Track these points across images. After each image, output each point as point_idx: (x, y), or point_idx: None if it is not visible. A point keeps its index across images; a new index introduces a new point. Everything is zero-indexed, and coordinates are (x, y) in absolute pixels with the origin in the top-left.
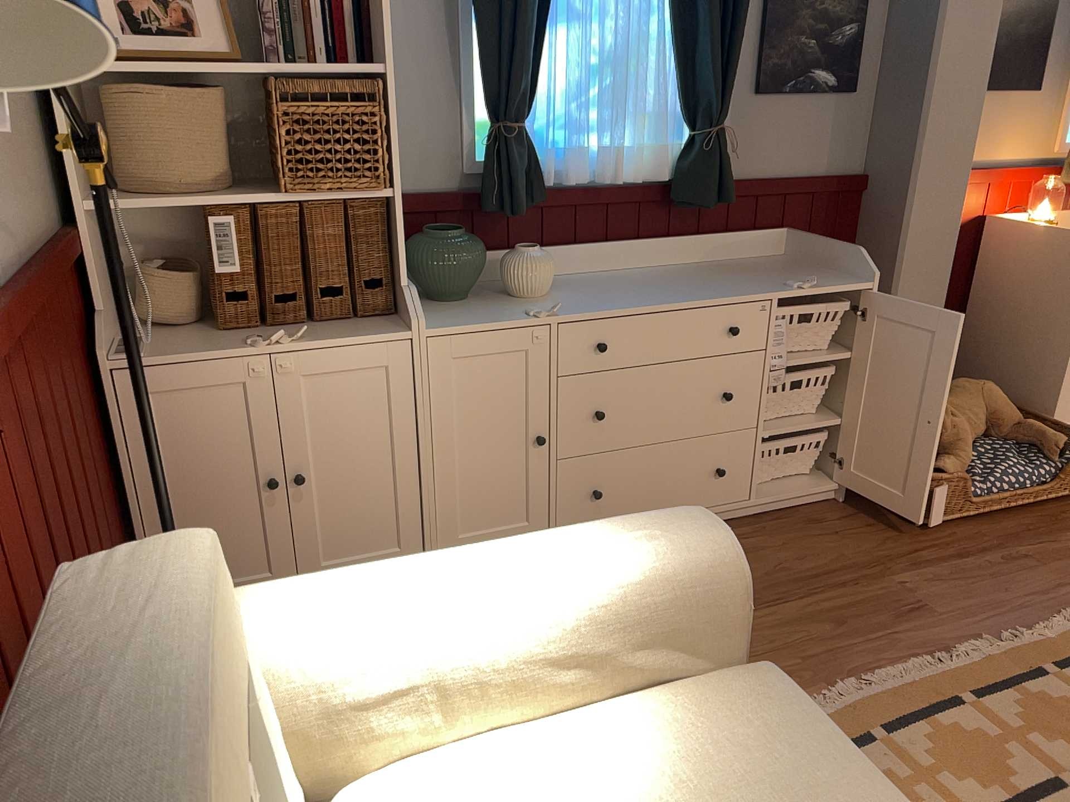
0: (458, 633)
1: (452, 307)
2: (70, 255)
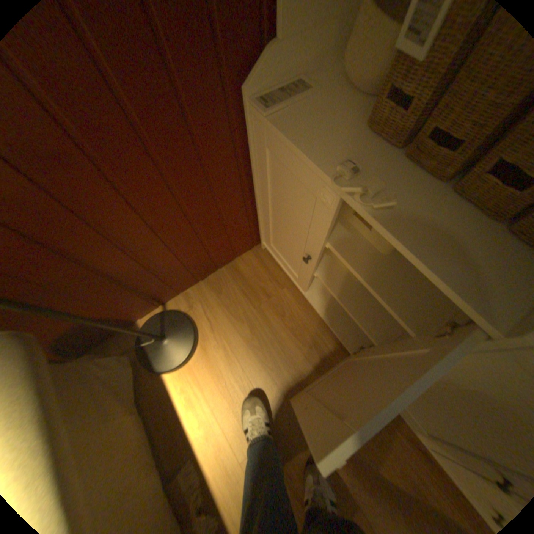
0: None
1: None
2: None
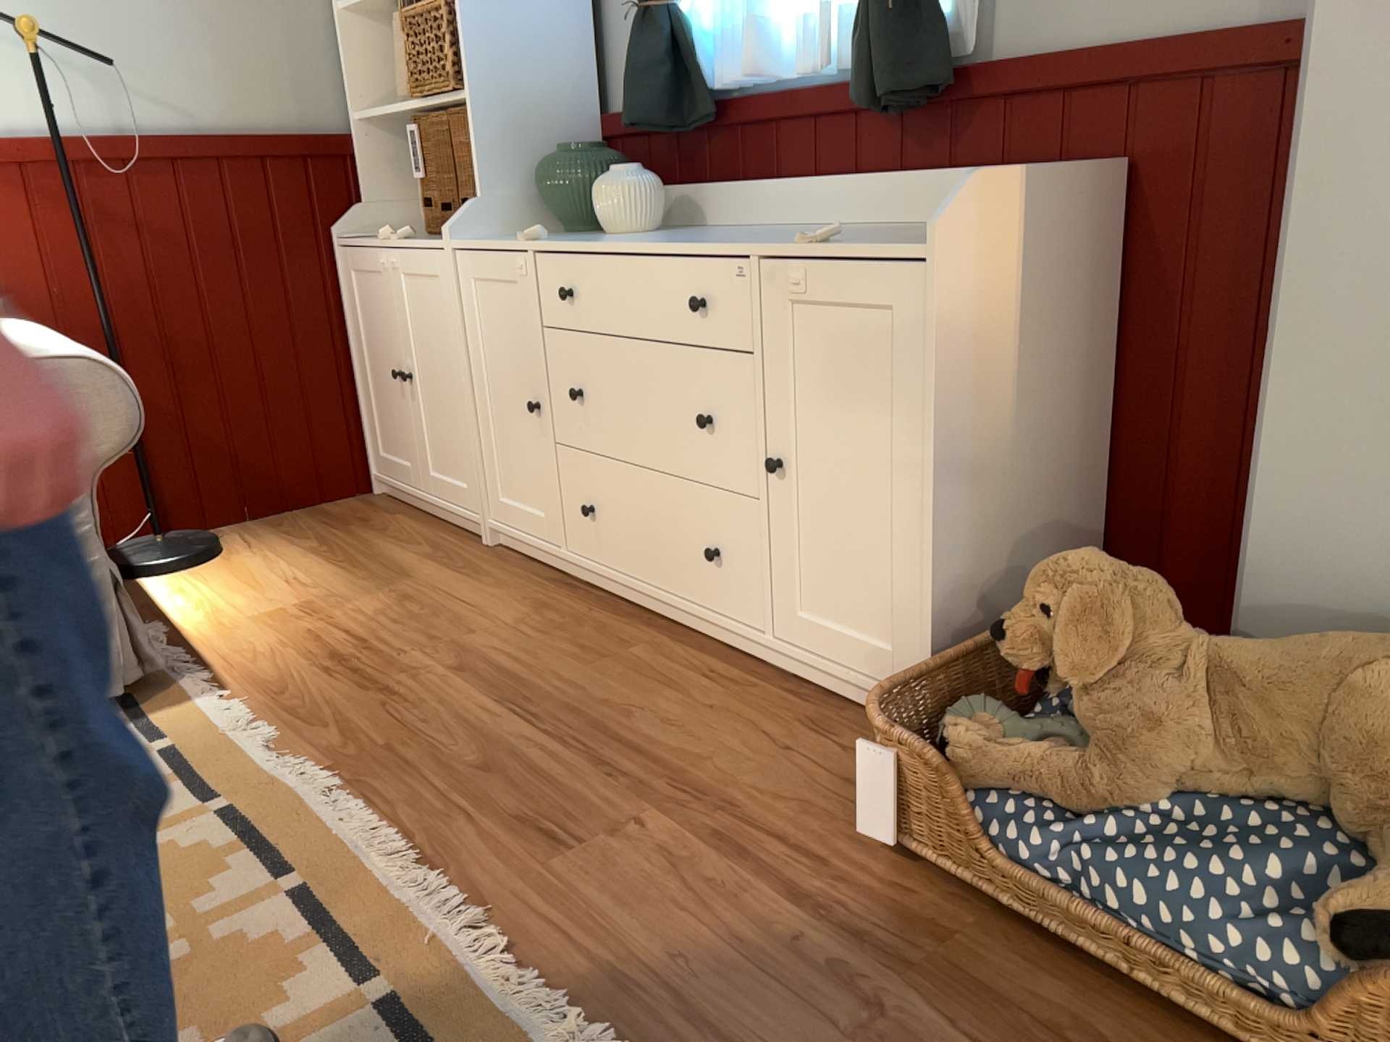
0: None
1: (551, 236)
2: (303, 149)
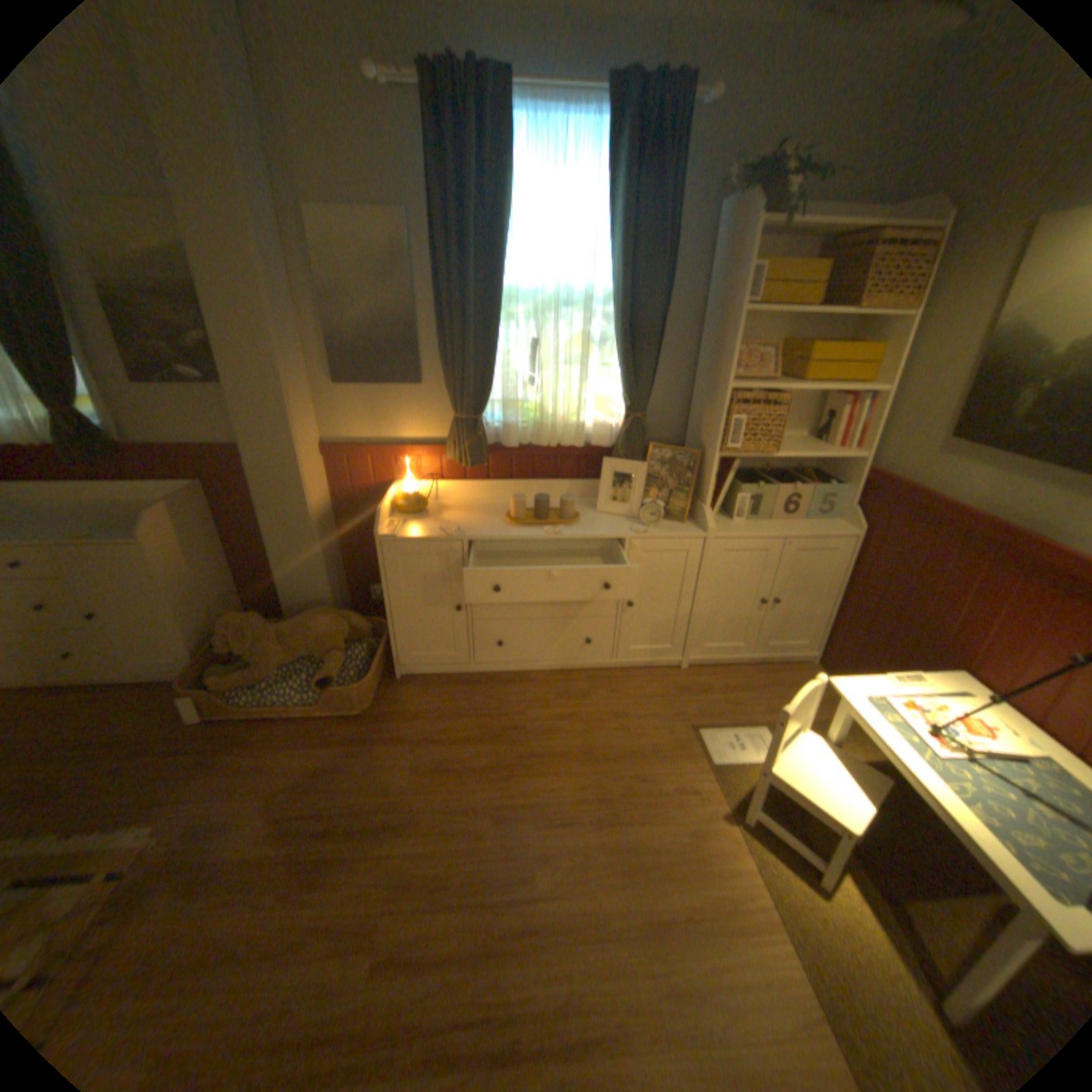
0: None
1: None
2: None
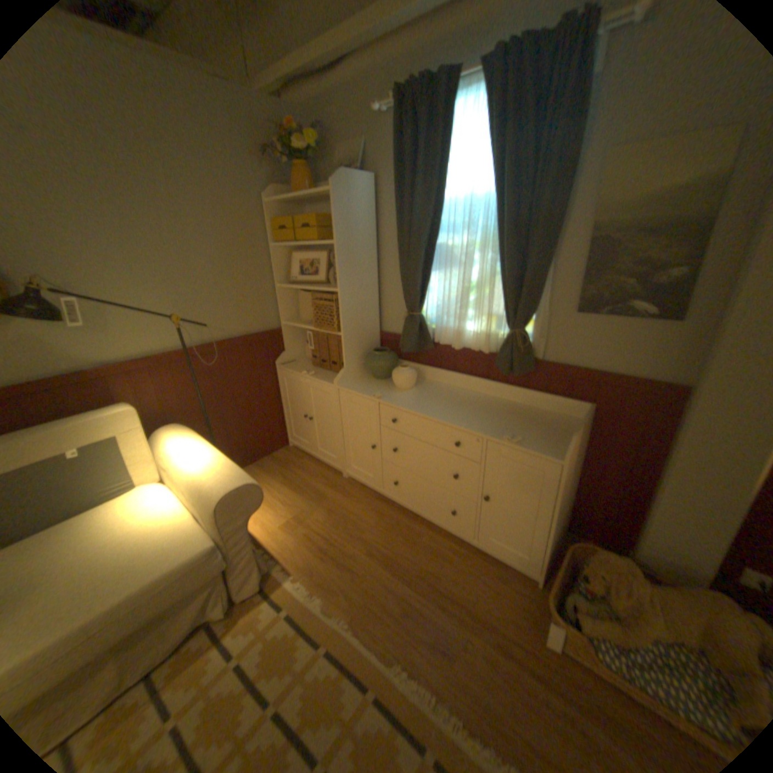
0: (173, 467)
1: (371, 382)
2: (265, 336)
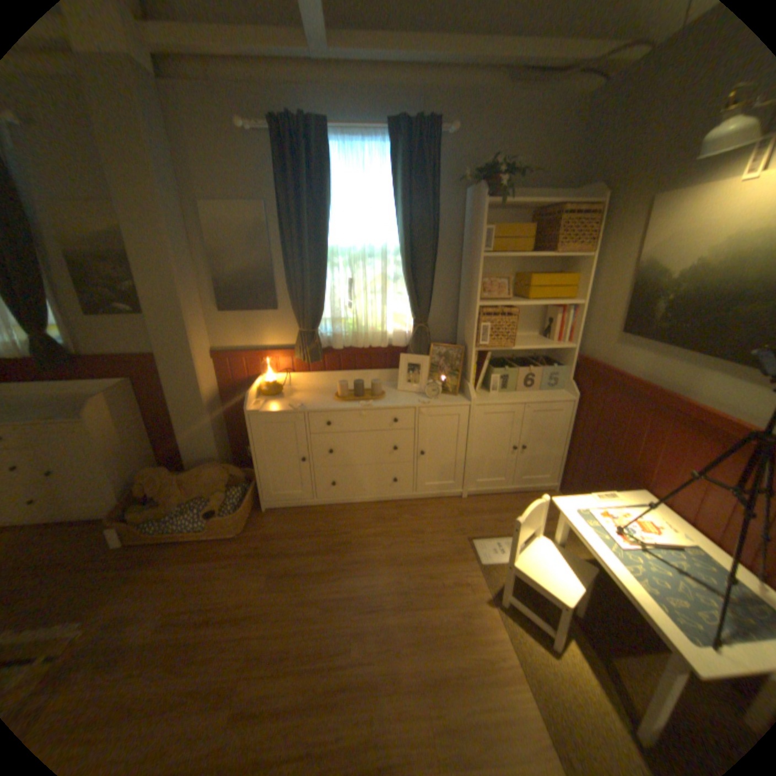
0: None
1: None
2: None
